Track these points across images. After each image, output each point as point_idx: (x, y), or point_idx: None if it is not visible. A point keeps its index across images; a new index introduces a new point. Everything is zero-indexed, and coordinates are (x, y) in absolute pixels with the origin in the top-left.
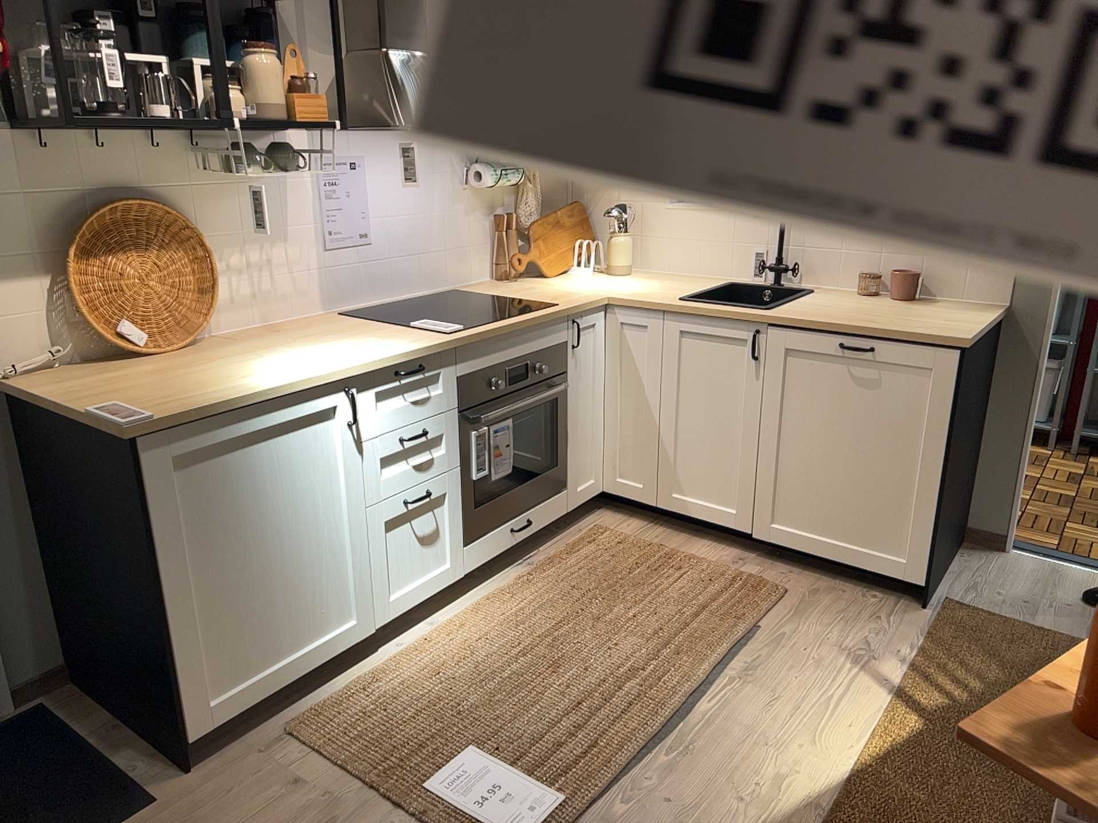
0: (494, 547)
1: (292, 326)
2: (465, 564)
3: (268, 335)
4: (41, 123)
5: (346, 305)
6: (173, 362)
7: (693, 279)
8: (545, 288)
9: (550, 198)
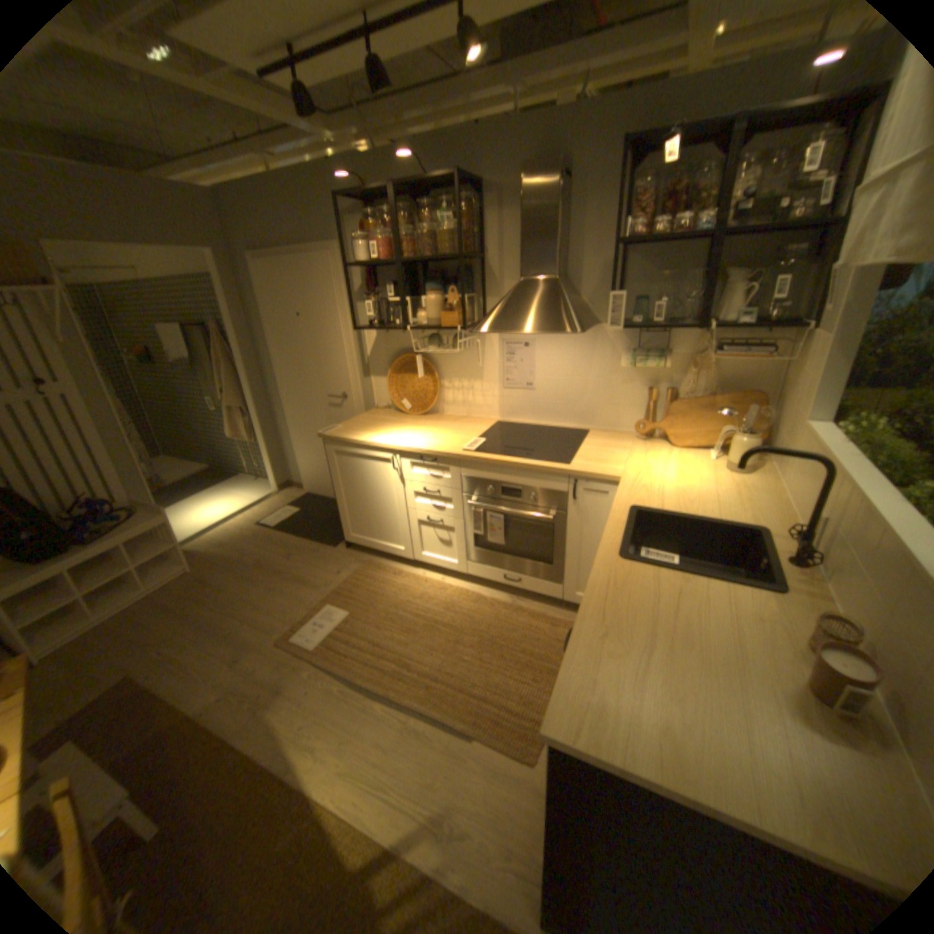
0: (489, 574)
1: (470, 420)
2: (467, 568)
3: (449, 421)
4: (386, 323)
5: (513, 419)
6: (399, 419)
7: (767, 507)
8: (628, 453)
9: (743, 382)
